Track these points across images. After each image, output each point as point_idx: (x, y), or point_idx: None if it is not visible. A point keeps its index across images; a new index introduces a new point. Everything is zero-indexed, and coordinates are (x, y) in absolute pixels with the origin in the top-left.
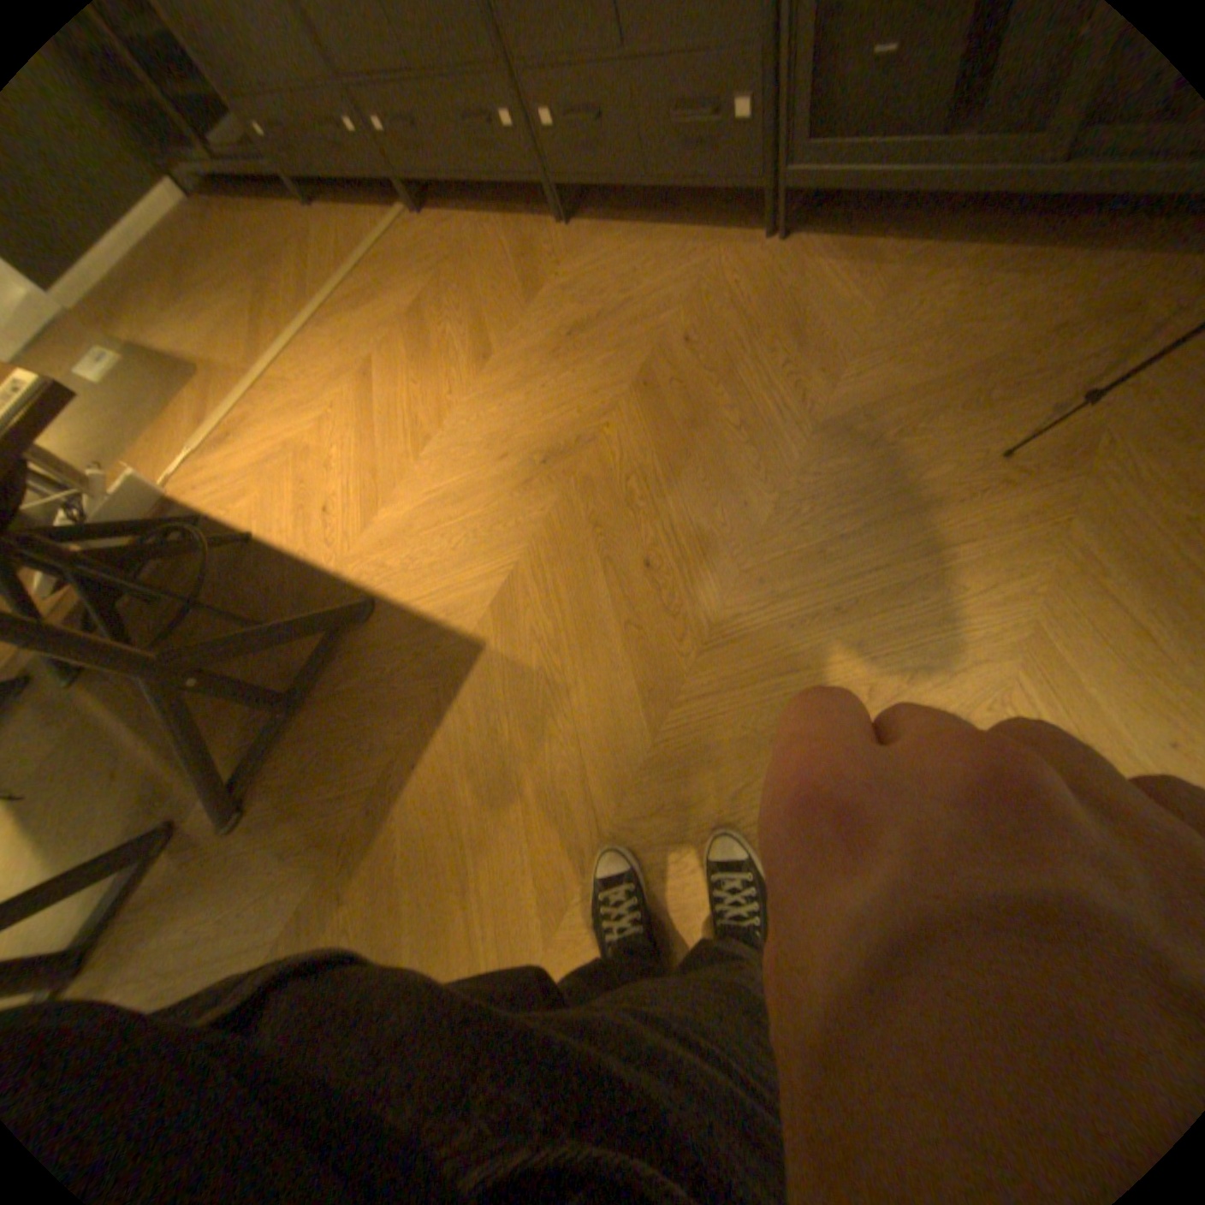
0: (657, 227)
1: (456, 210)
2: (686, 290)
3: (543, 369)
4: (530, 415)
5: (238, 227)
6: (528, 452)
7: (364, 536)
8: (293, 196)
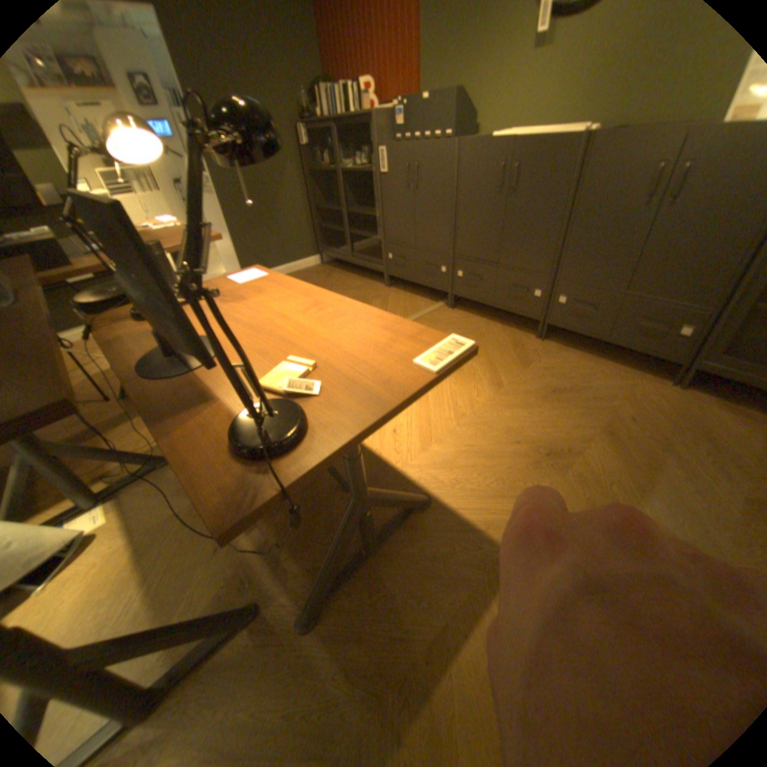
0: (599, 359)
1: (474, 314)
2: (626, 395)
3: (538, 404)
4: (533, 425)
5: (348, 283)
6: (534, 445)
7: (421, 455)
8: (379, 280)
